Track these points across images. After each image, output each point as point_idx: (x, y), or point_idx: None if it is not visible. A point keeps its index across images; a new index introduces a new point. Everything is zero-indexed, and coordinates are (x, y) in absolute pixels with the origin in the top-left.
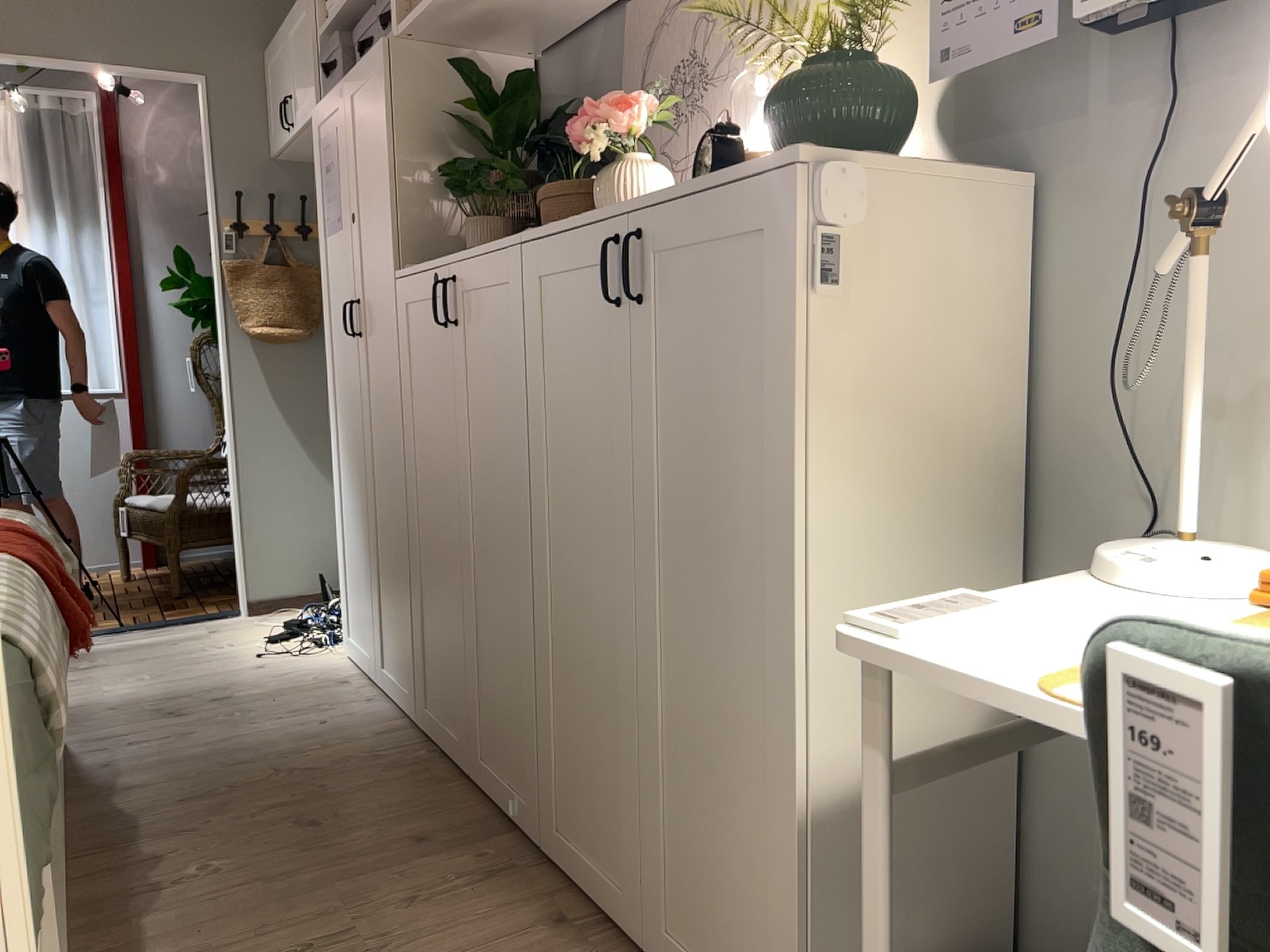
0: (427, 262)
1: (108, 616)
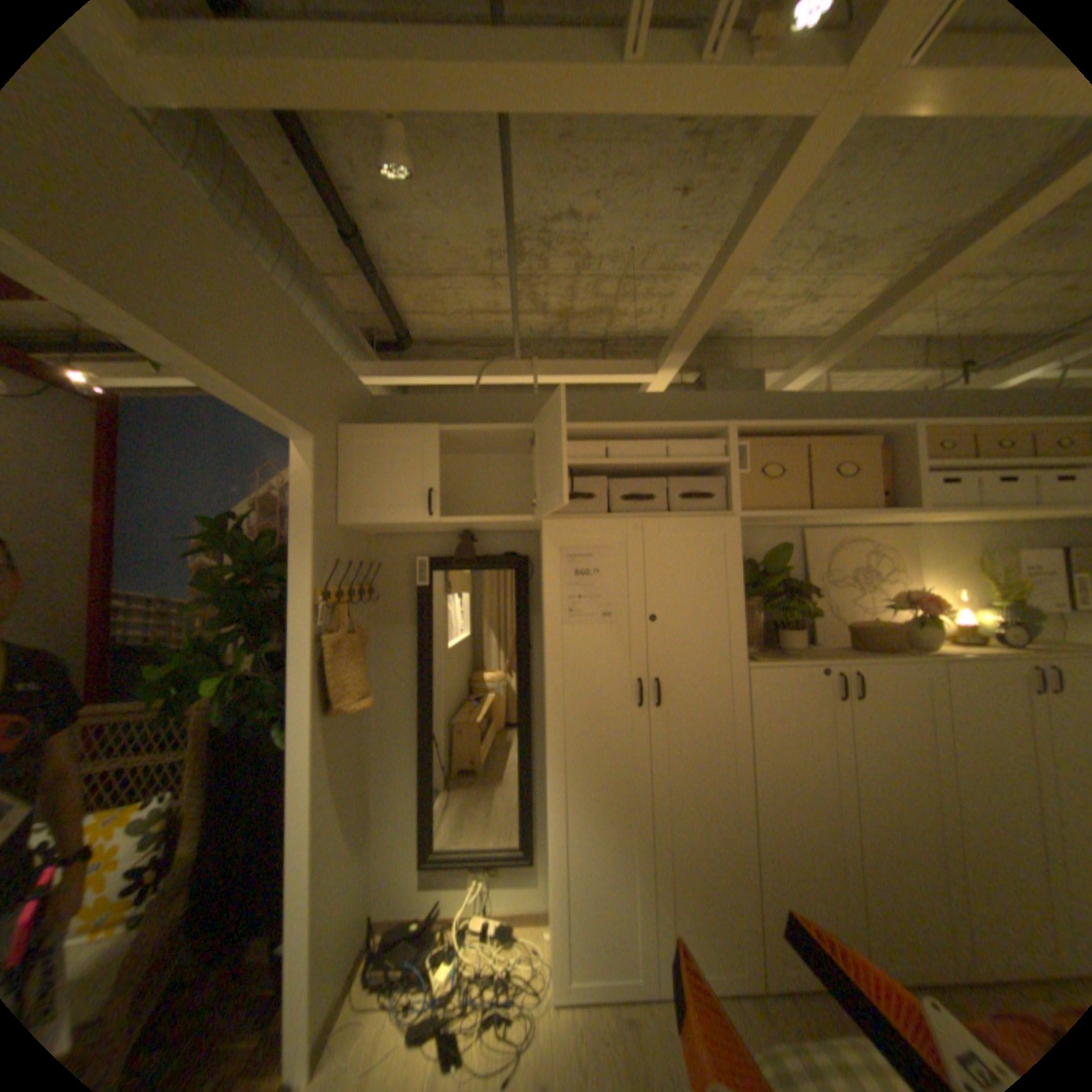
0: (805, 662)
1: None
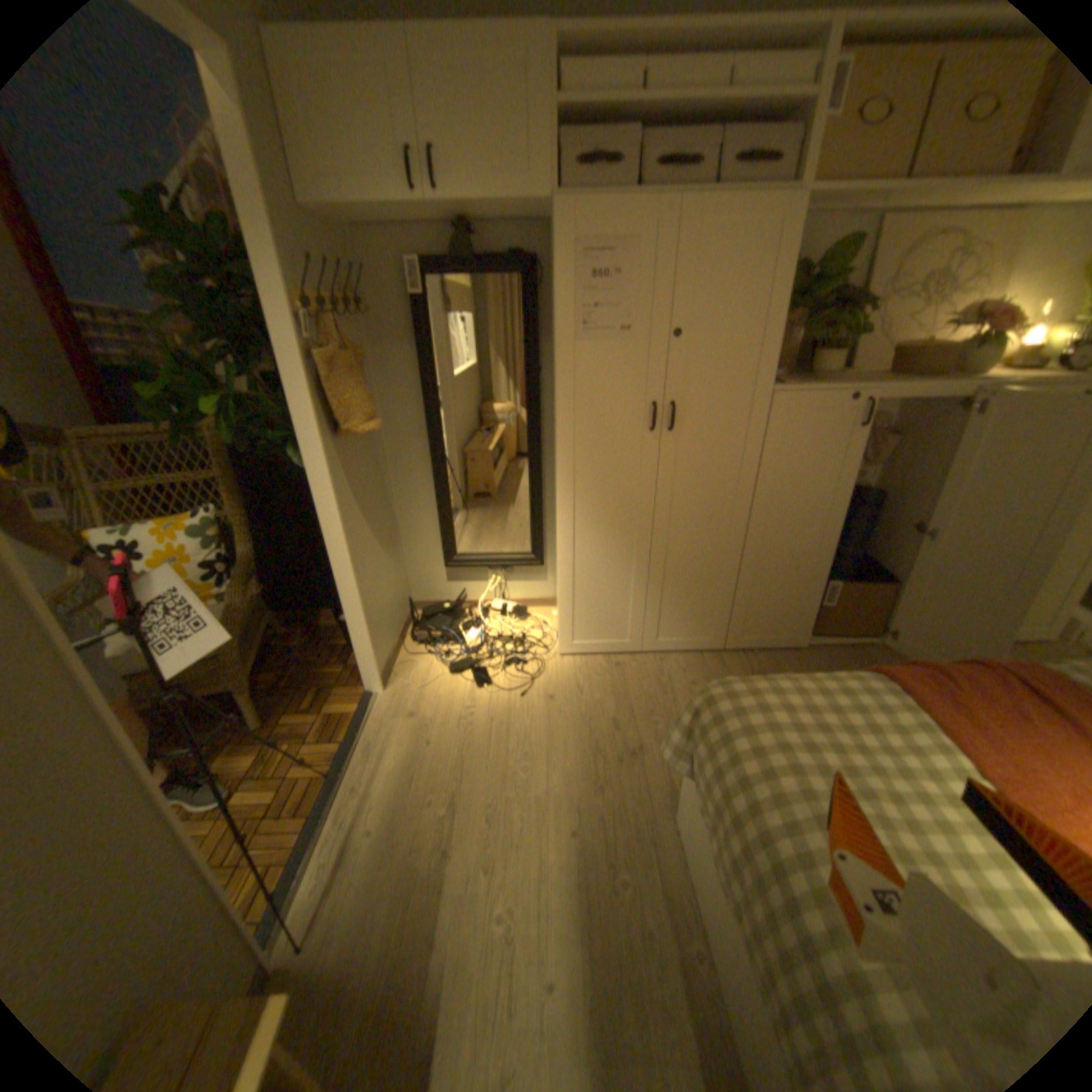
0: (837, 384)
1: (266, 789)
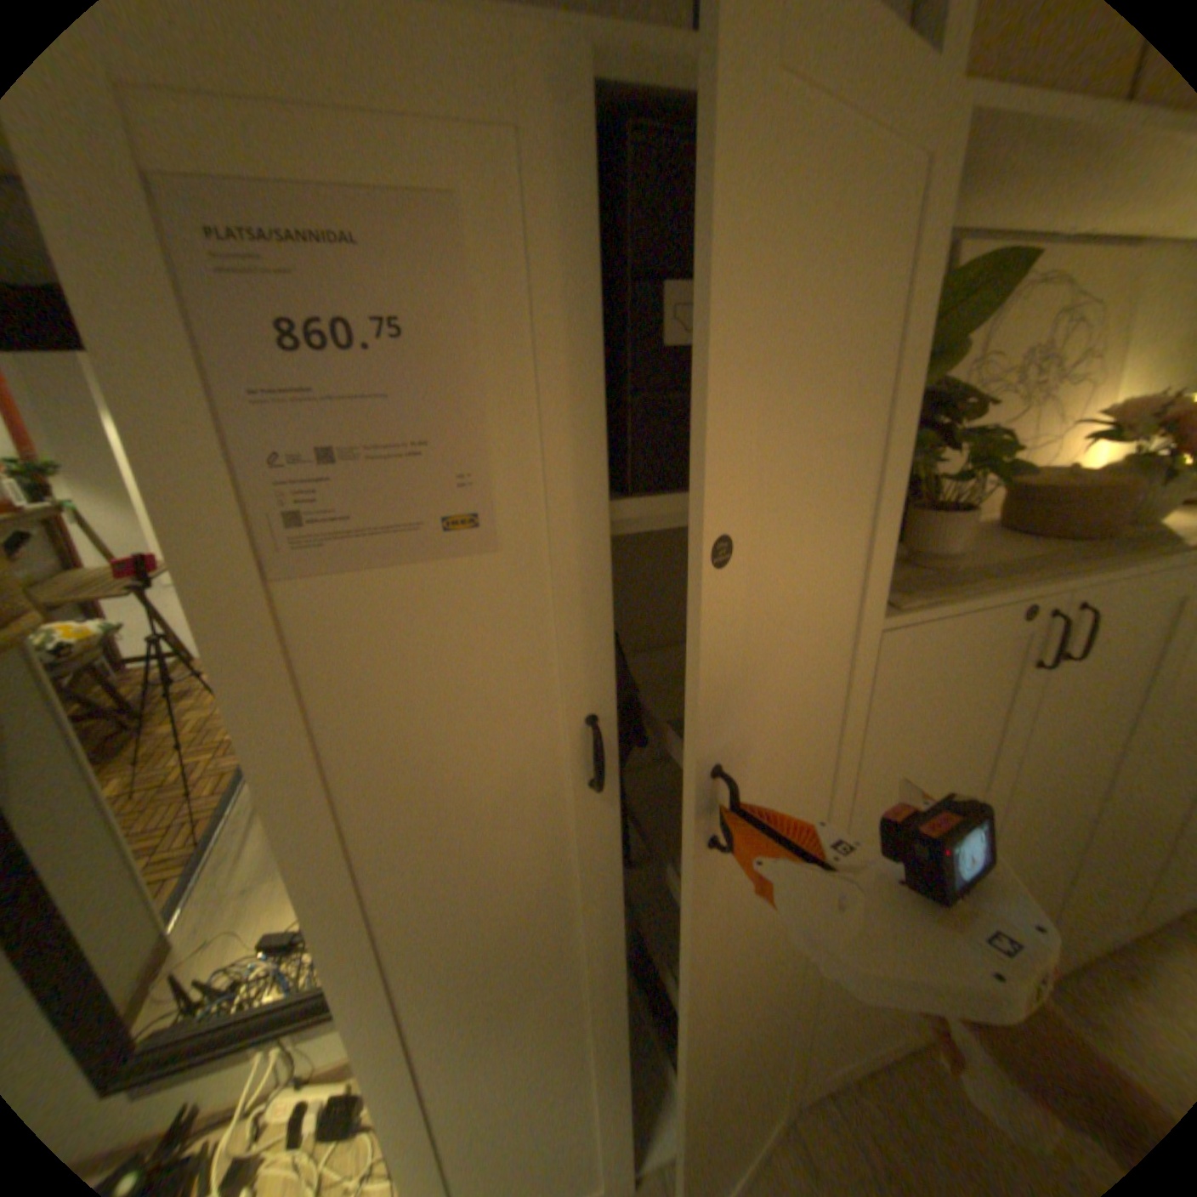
0: (998, 591)
1: None
